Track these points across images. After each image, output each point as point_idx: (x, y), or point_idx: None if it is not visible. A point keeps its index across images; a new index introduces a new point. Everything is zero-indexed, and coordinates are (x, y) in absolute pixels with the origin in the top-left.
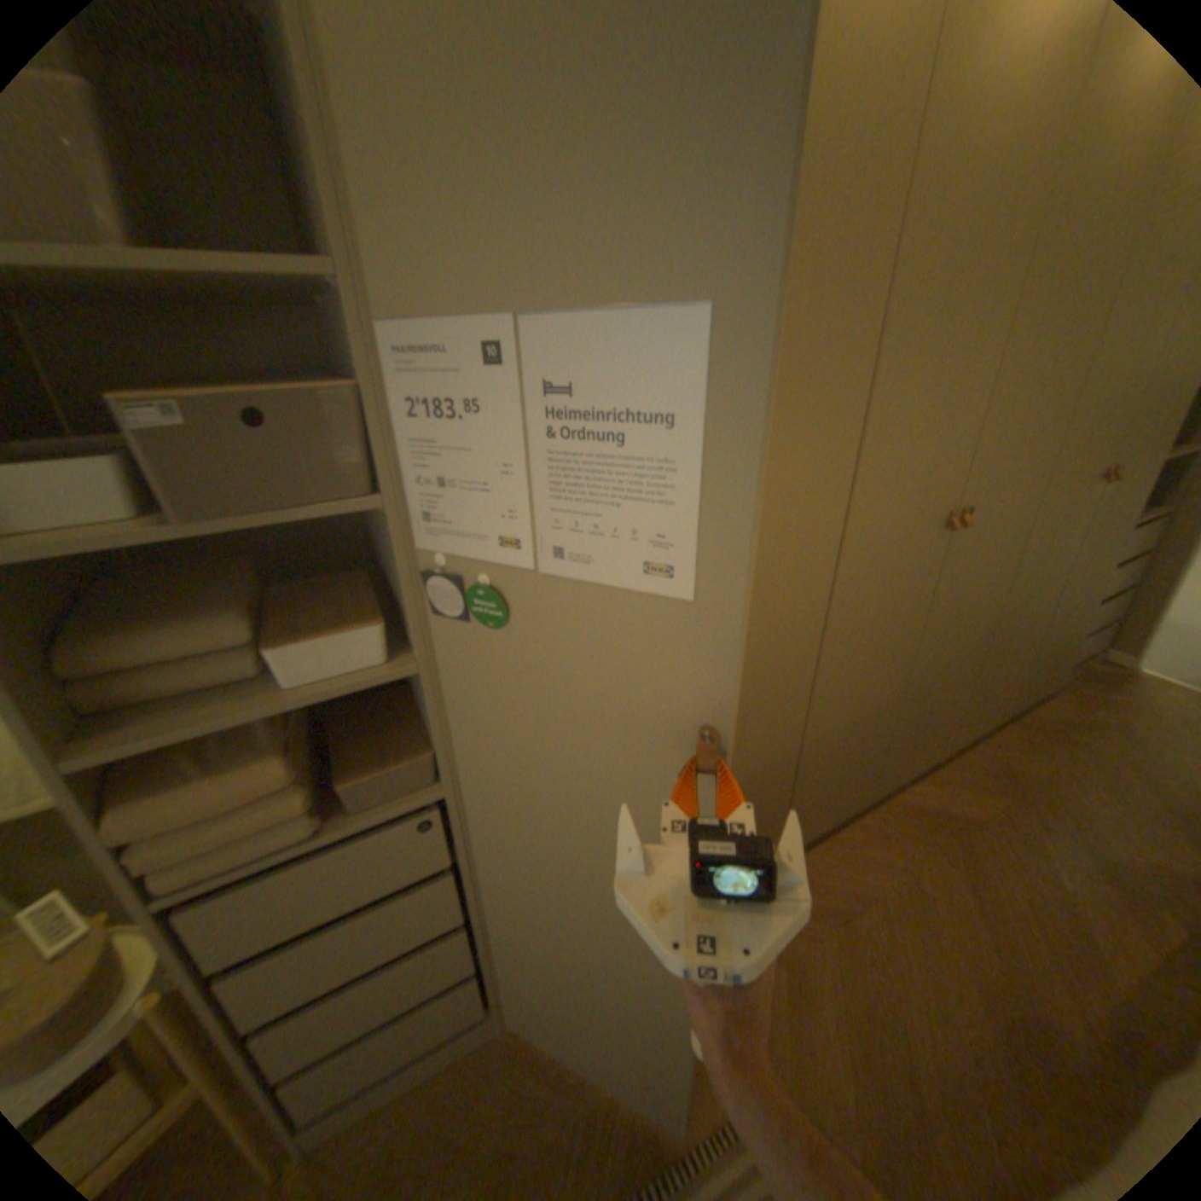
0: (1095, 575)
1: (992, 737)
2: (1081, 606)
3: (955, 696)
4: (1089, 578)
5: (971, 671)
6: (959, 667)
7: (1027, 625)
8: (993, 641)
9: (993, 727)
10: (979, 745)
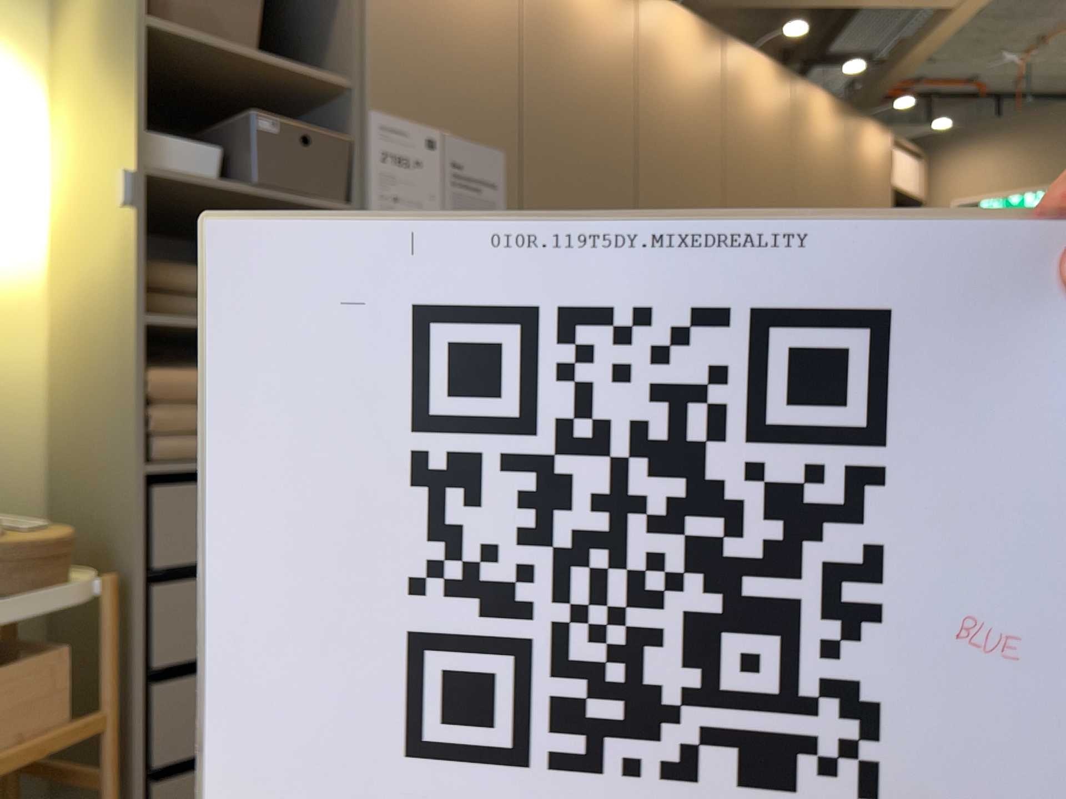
0: None
1: None
2: None
3: None
4: None
5: None
6: None
7: None
8: None
9: None
10: None
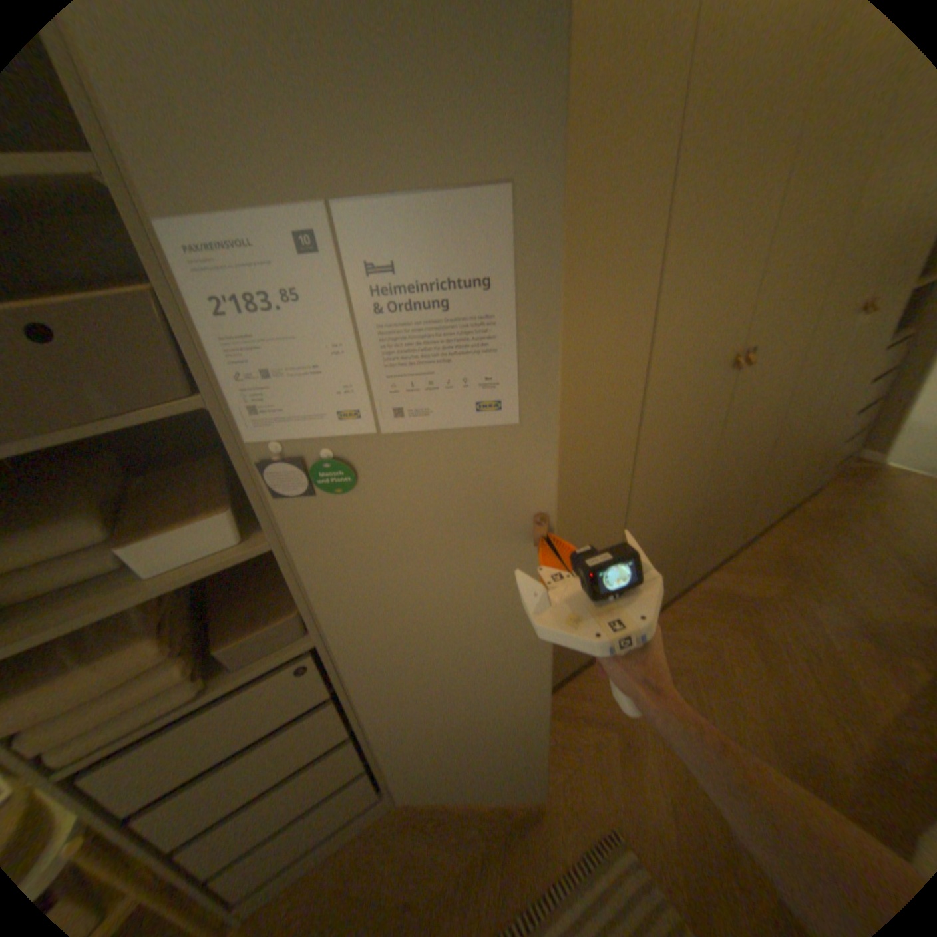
0: (853, 392)
1: (771, 529)
2: (842, 418)
3: (743, 502)
4: (848, 395)
5: (755, 481)
6: (746, 479)
7: (799, 438)
8: (772, 455)
9: (772, 521)
10: (762, 536)
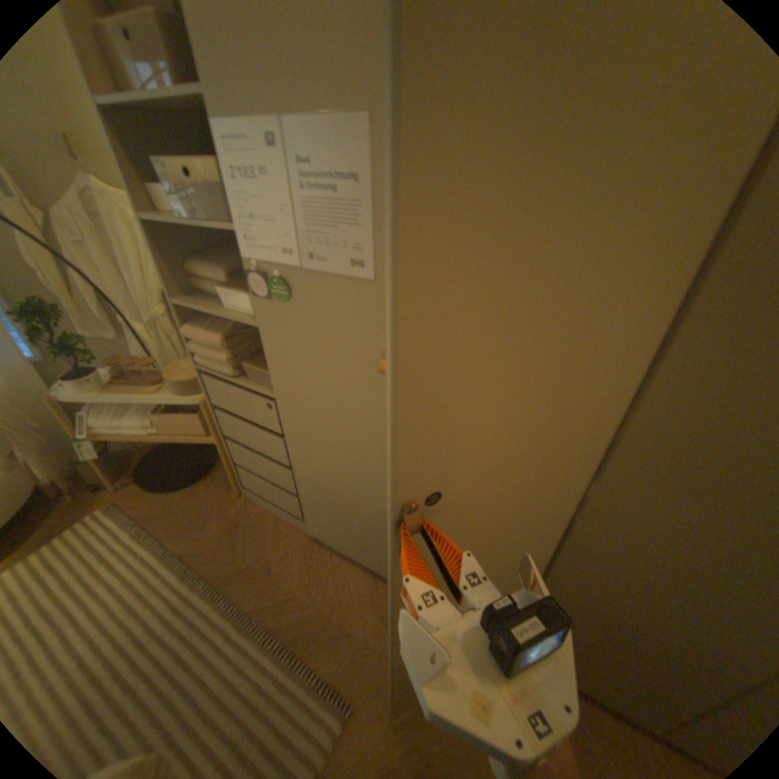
0: None
1: None
2: None
3: None
4: None
5: None
6: None
7: None
8: None
9: None
10: None
